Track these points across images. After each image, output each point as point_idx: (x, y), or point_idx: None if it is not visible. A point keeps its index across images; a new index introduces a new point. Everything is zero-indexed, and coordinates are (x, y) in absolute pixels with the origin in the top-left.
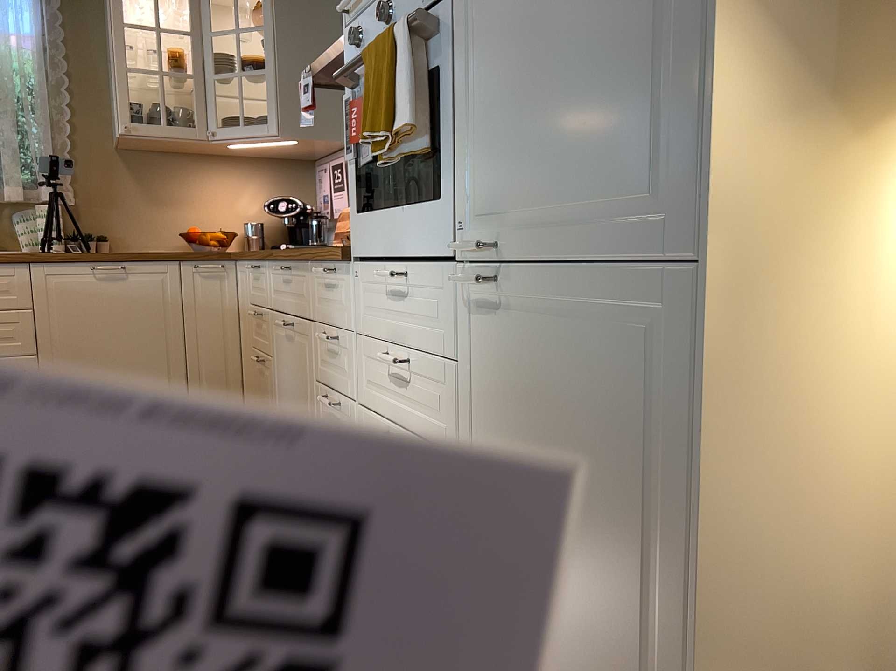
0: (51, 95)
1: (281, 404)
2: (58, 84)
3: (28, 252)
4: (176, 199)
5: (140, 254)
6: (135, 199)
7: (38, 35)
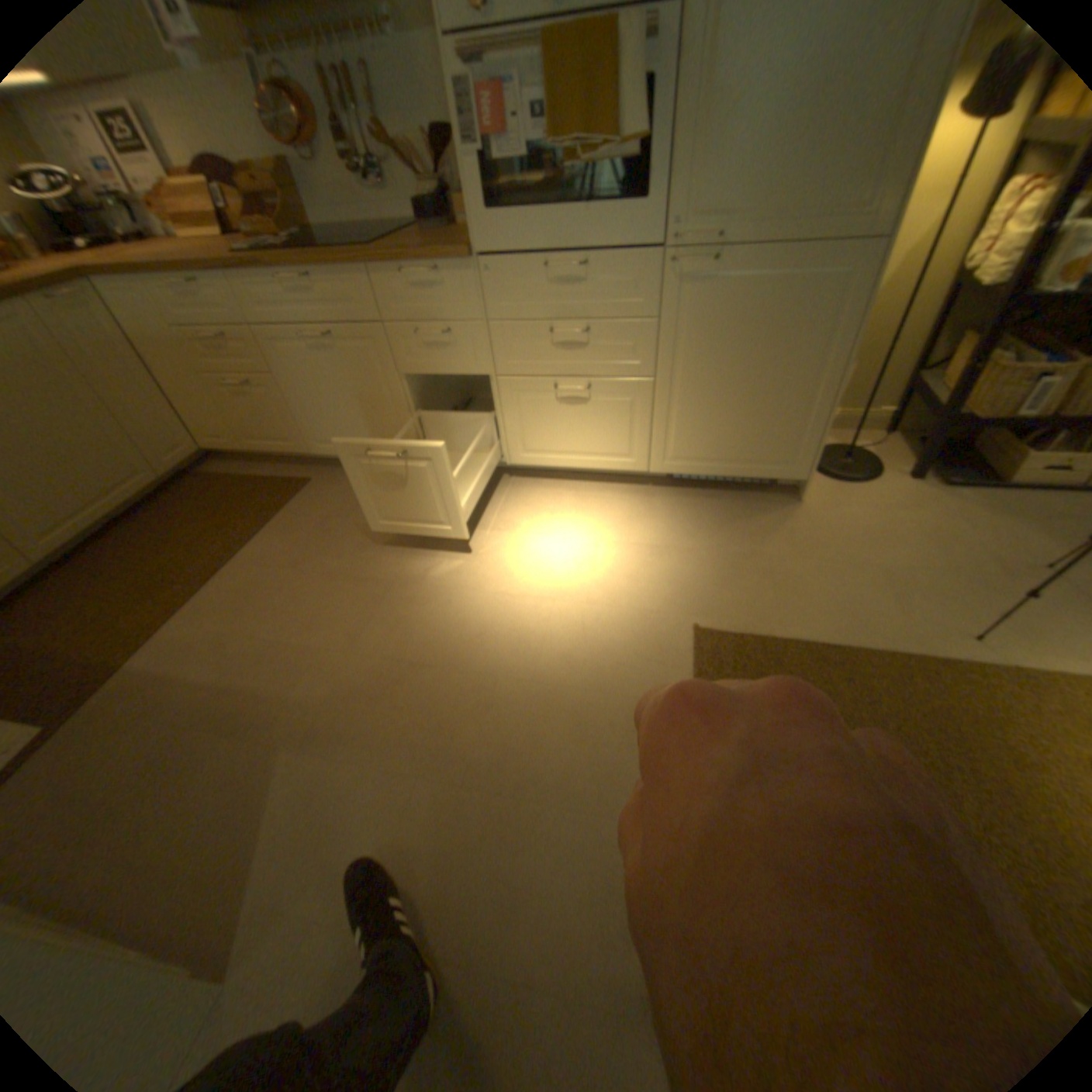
0: None
1: (310, 411)
2: None
3: None
4: None
5: None
6: None
7: None
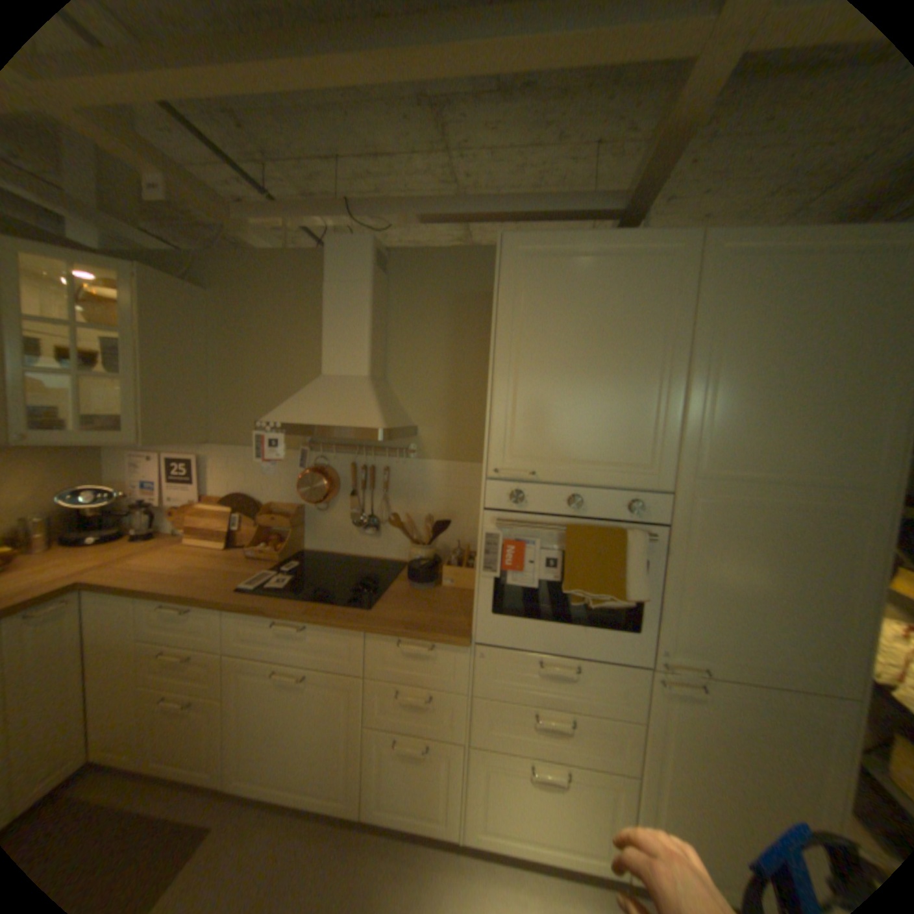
0: None
1: (248, 746)
2: None
3: None
4: None
5: None
6: None
7: None
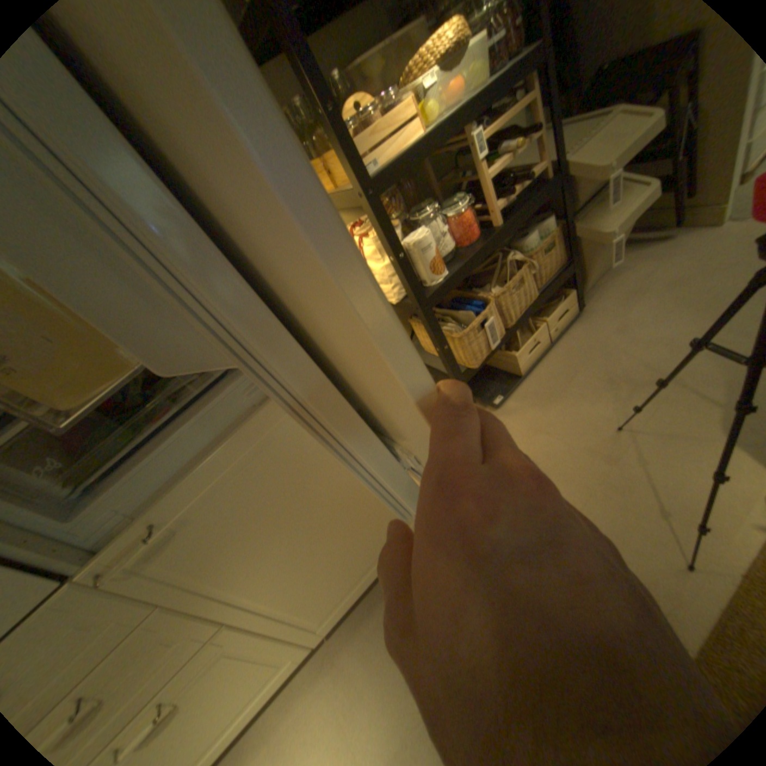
0: None
1: None
2: None
3: None
4: None
5: None
6: None
7: None
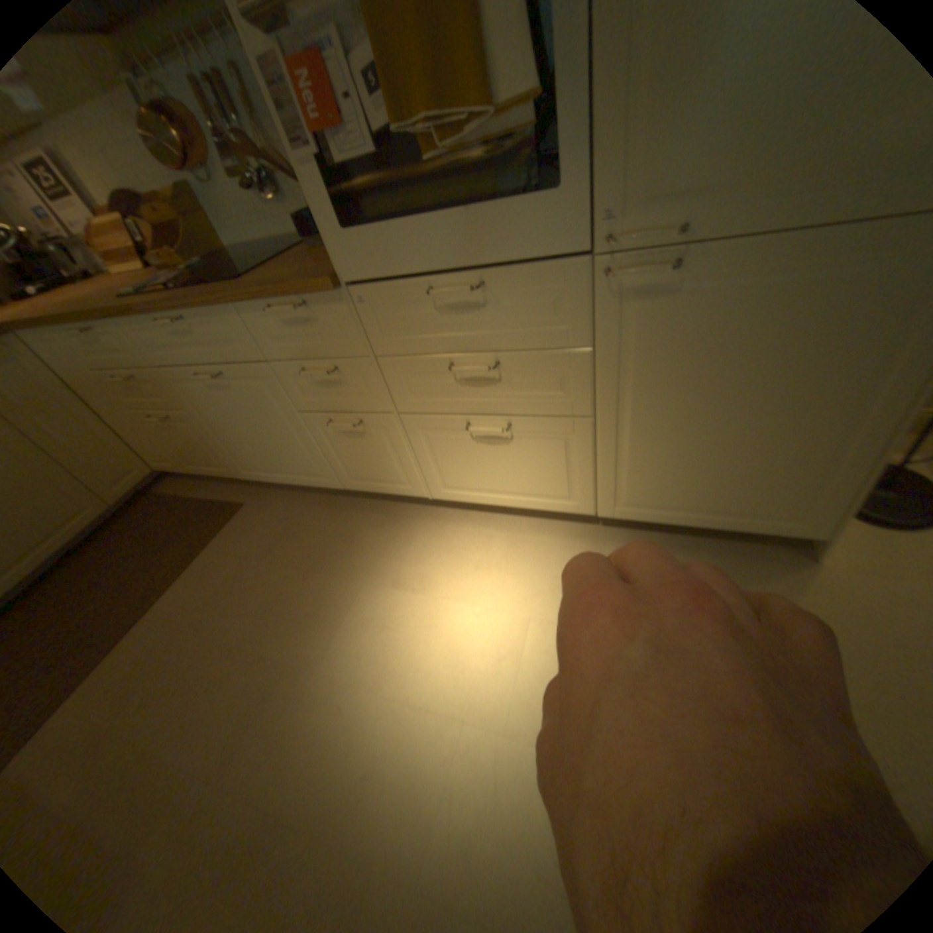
0: None
1: (231, 445)
2: None
3: None
4: None
5: None
6: None
7: None
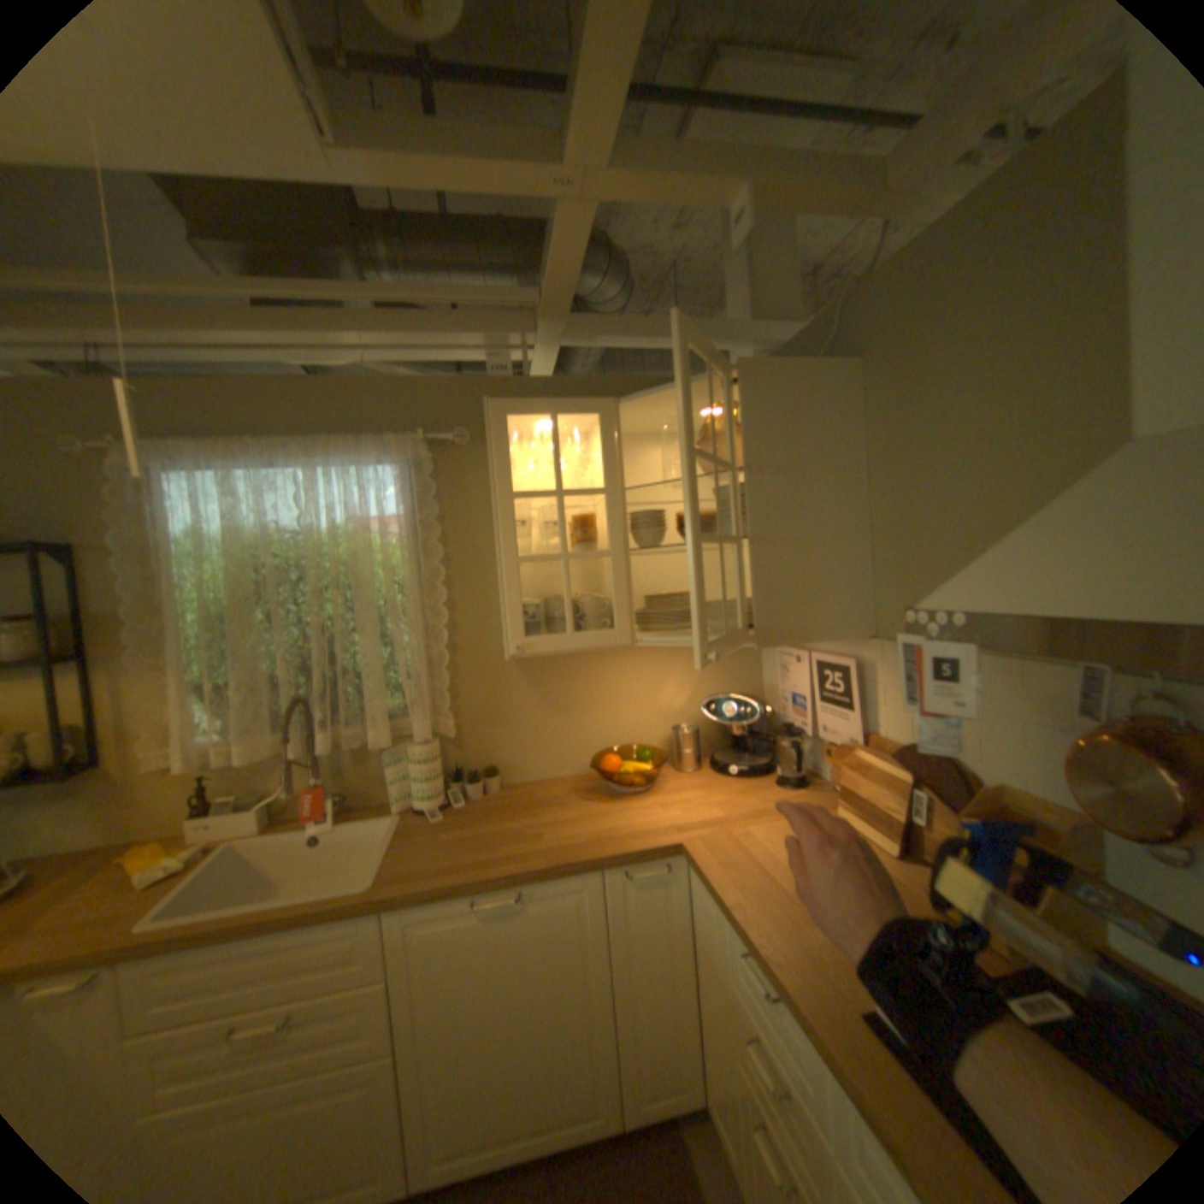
0: (425, 589)
1: None
2: (432, 575)
3: (398, 812)
4: (582, 703)
5: (539, 789)
6: (530, 709)
7: (405, 516)
